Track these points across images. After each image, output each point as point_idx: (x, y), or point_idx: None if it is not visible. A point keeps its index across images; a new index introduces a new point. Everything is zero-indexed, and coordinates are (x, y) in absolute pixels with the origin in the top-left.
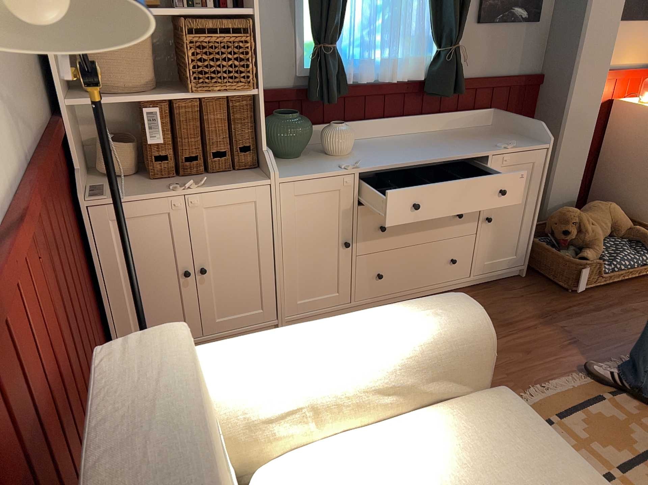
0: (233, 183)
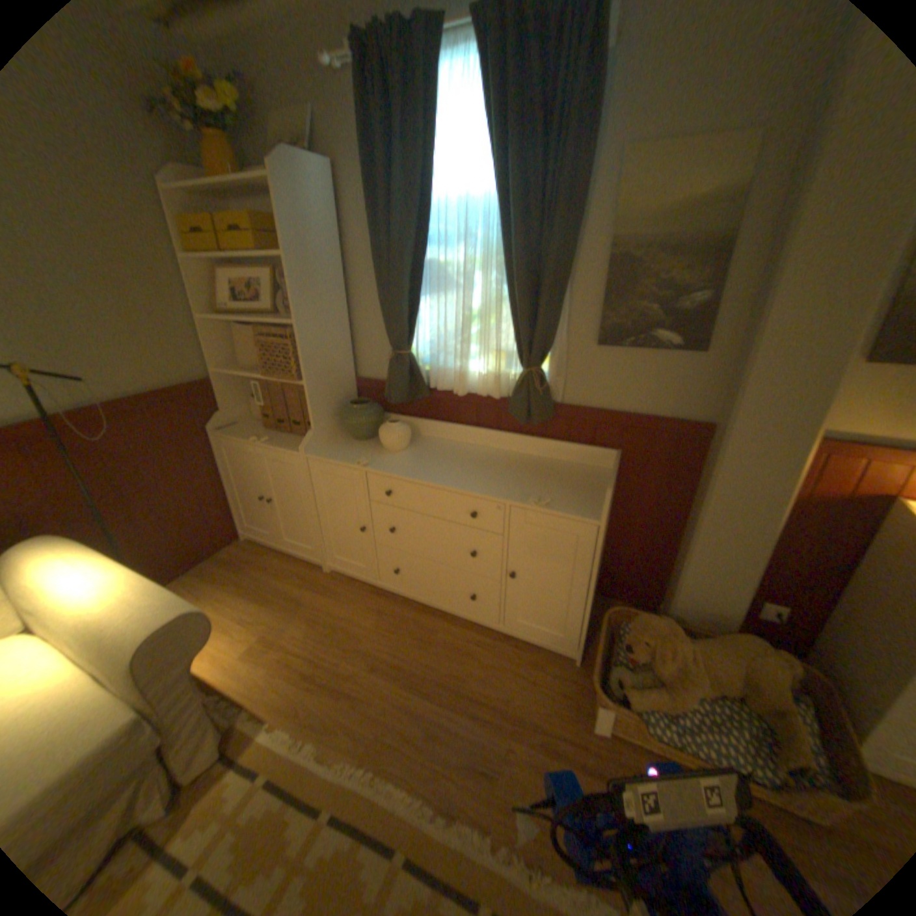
0: (284, 447)
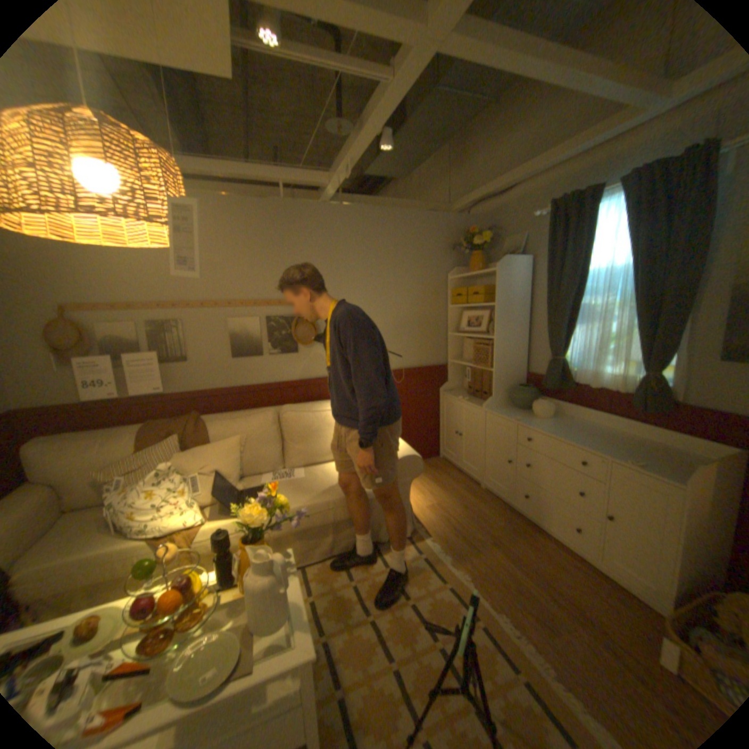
0: (474, 405)
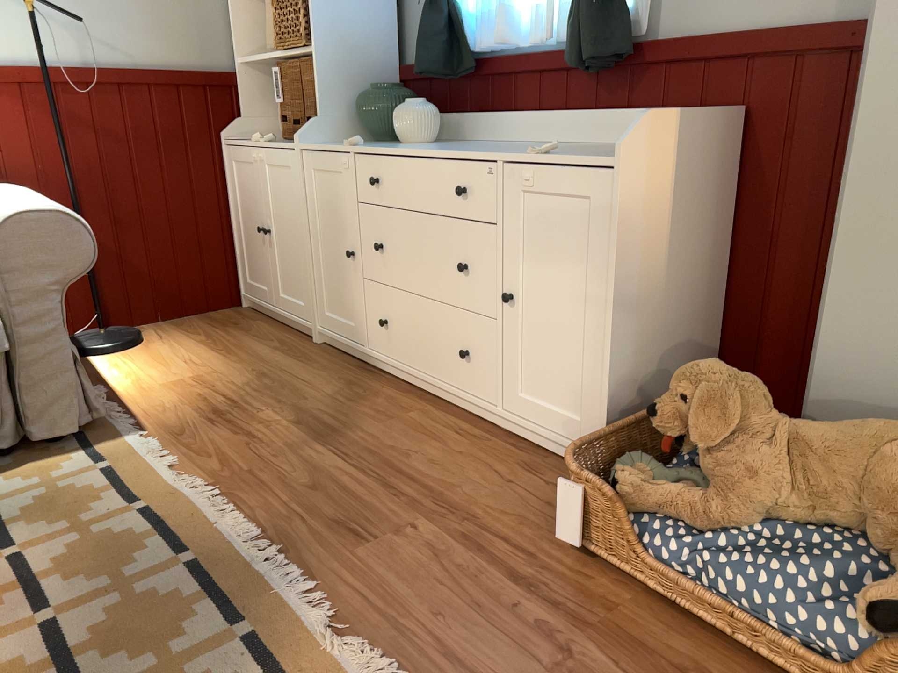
0: (284, 146)
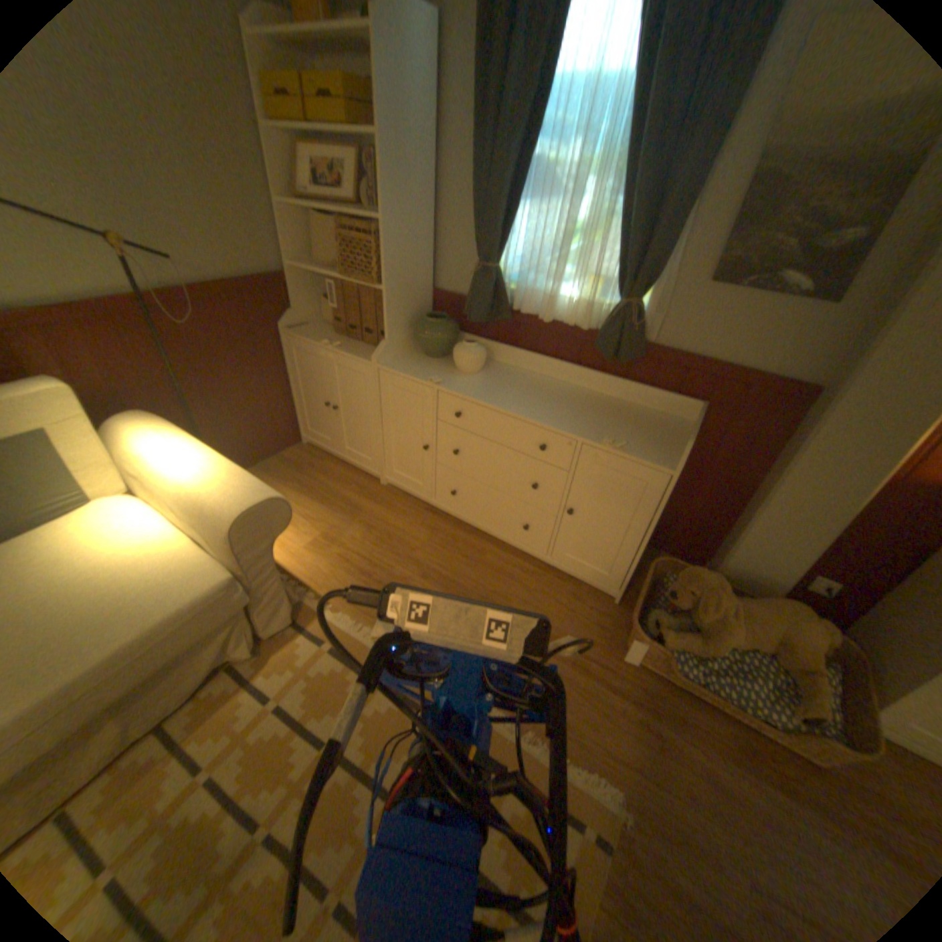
0: (355, 355)
